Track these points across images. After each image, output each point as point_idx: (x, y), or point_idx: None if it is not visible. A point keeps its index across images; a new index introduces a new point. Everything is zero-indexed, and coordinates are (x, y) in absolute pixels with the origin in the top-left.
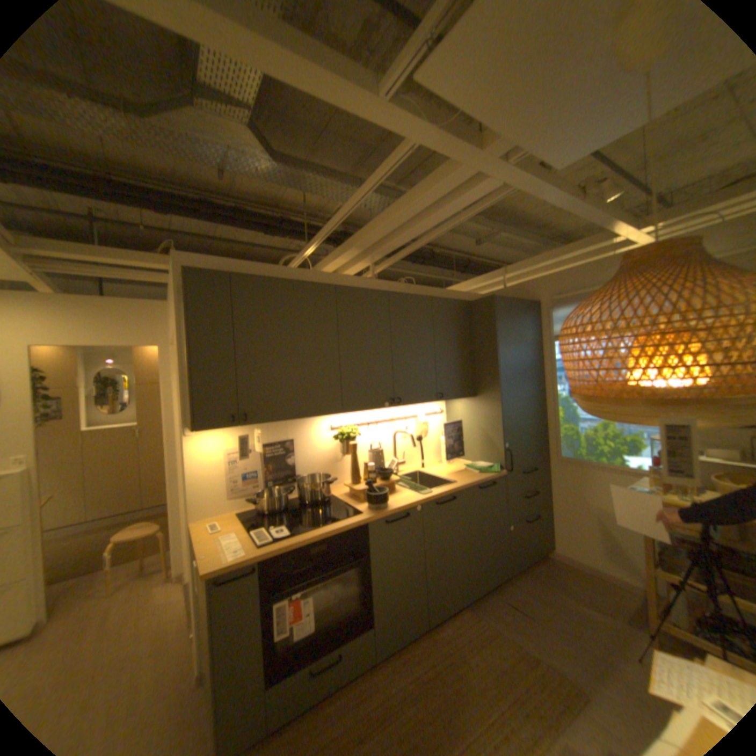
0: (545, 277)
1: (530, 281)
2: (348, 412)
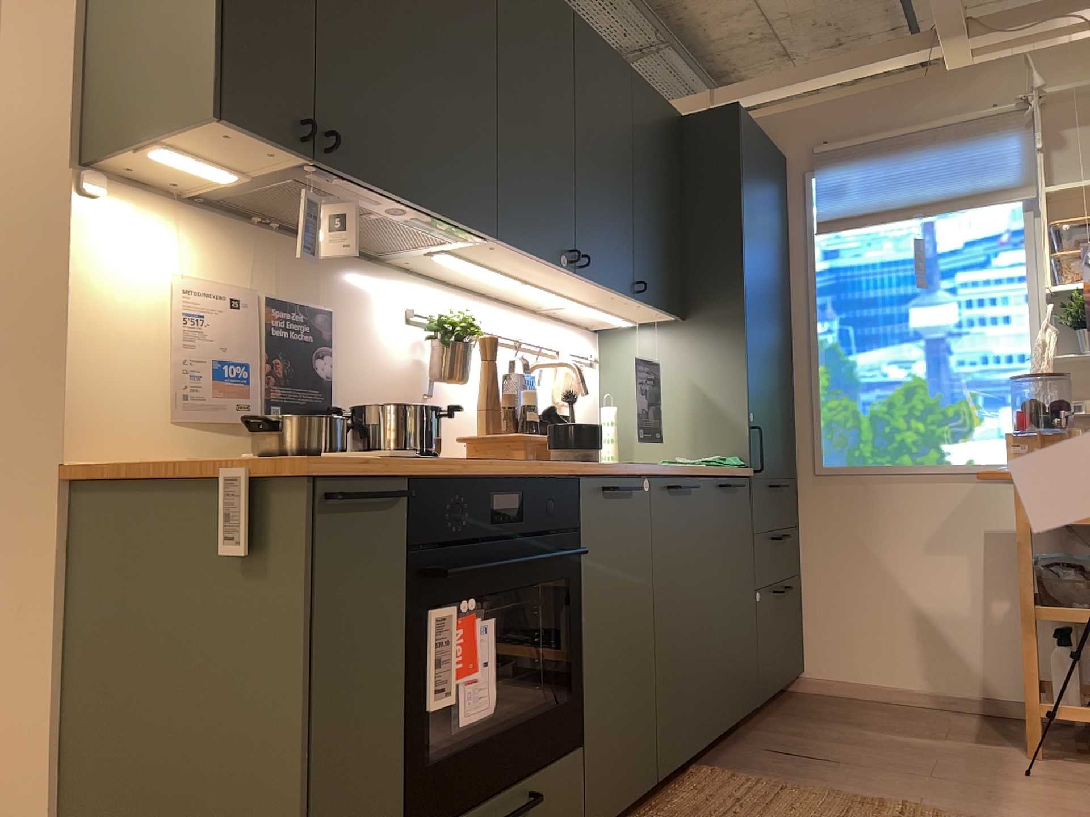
0: (797, 113)
1: (766, 120)
2: (498, 247)
